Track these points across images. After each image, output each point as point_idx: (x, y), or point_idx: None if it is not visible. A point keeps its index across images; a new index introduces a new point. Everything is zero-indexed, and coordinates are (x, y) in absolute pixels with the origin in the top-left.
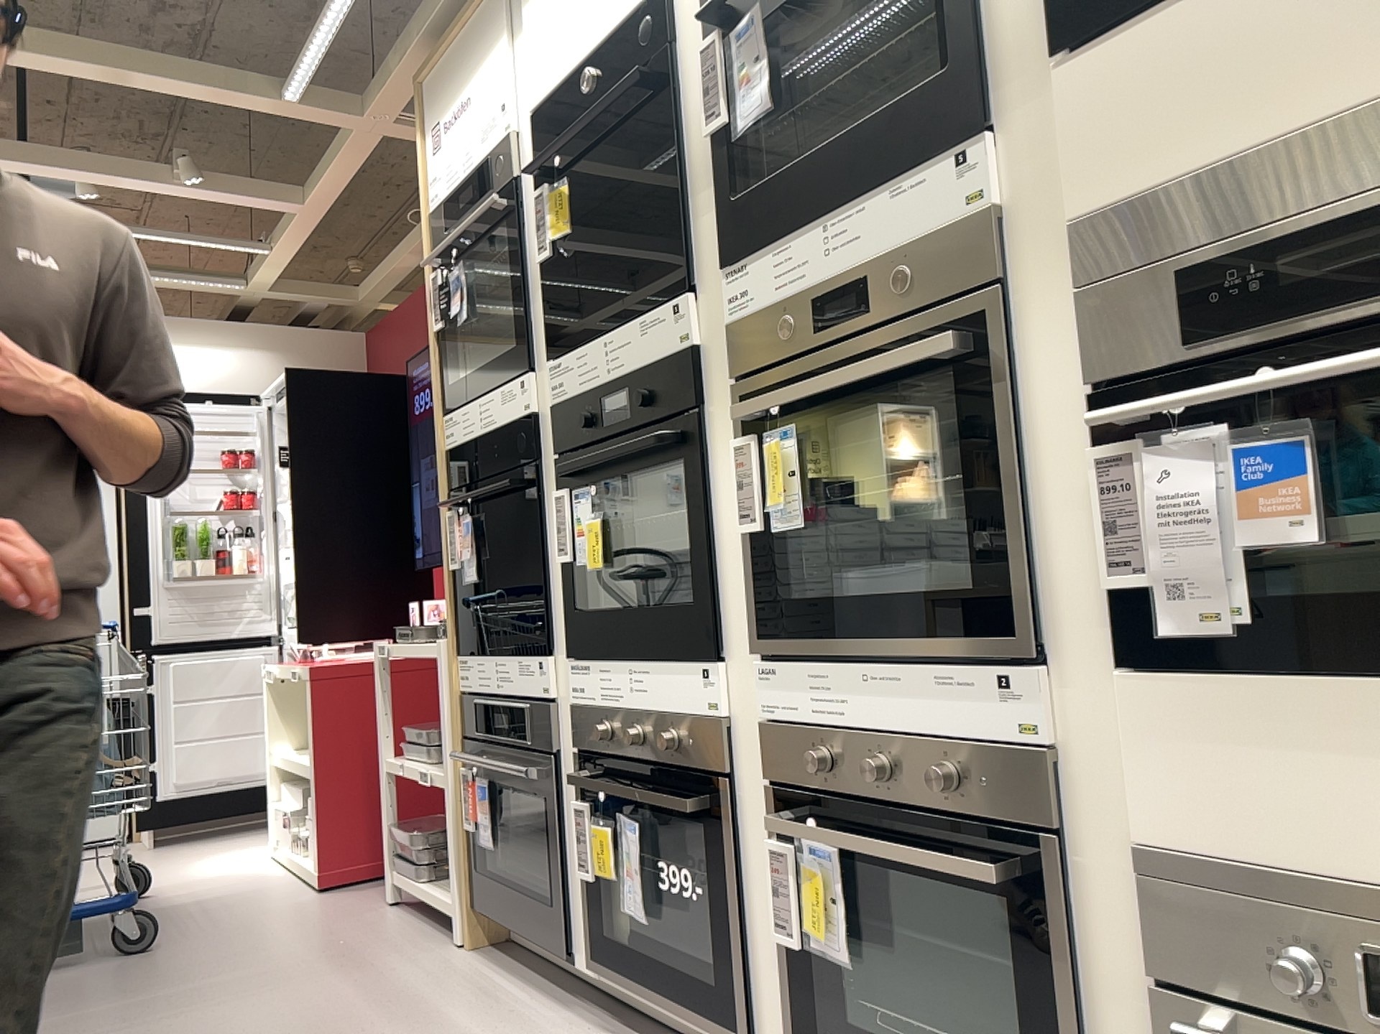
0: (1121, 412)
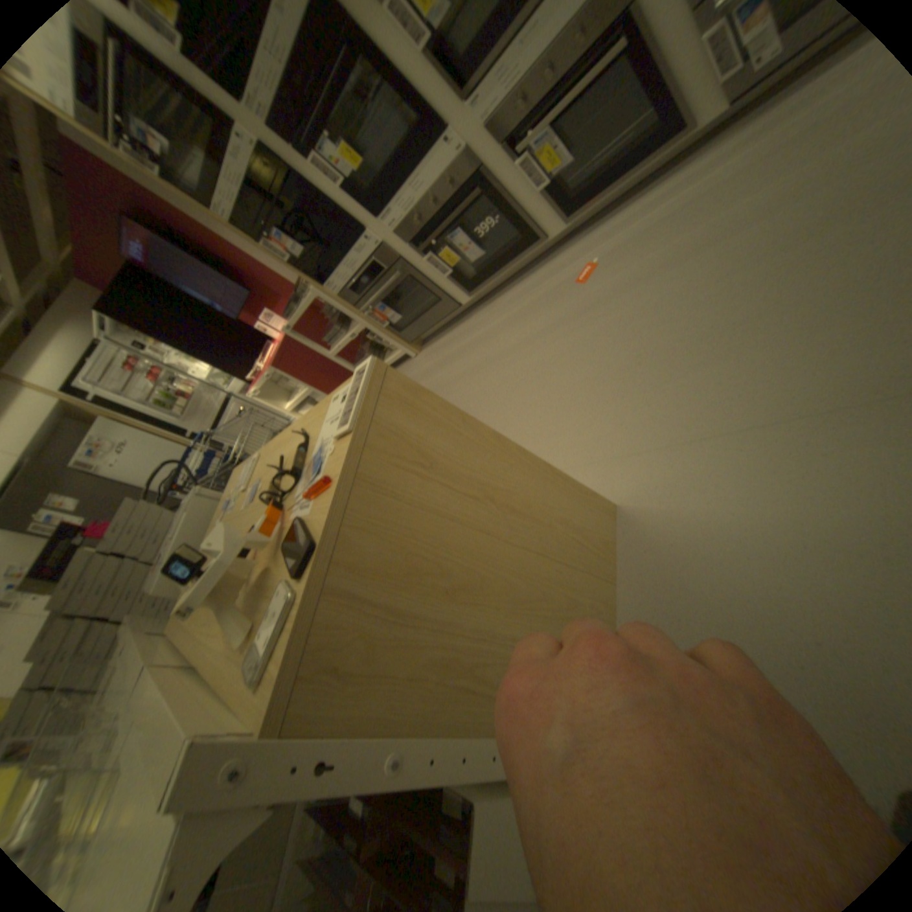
0: None
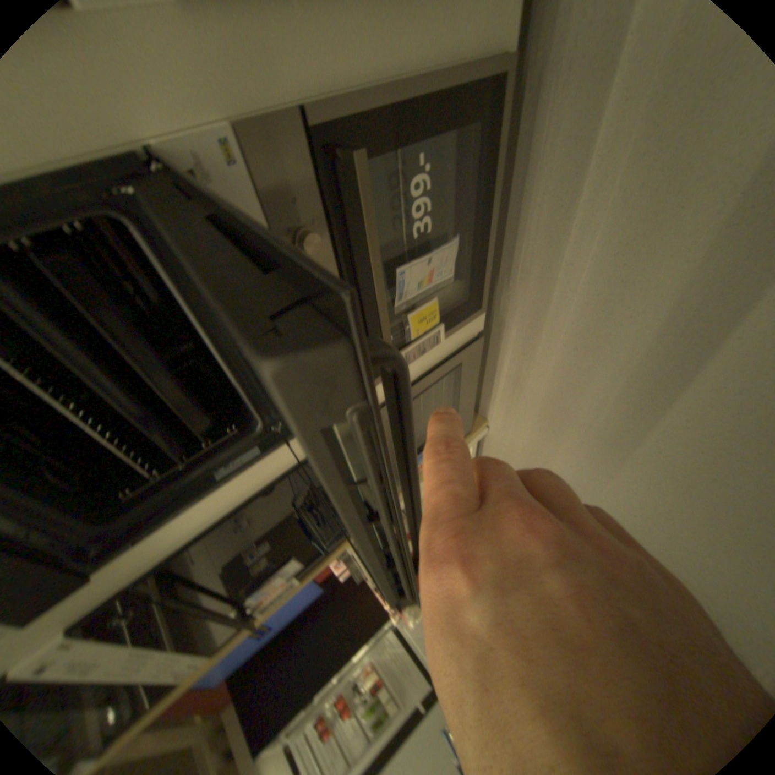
0: None
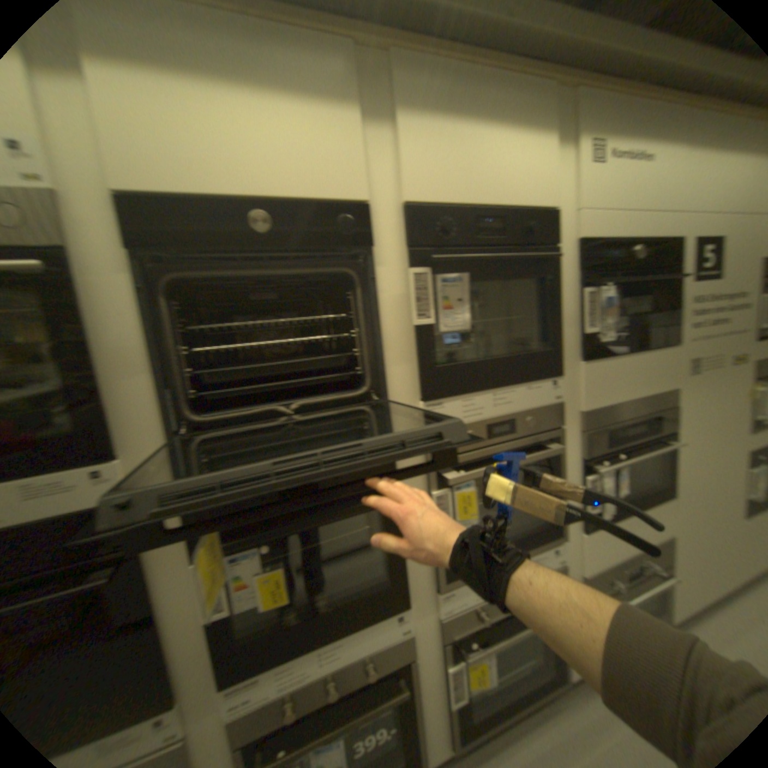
0: (609, 472)
